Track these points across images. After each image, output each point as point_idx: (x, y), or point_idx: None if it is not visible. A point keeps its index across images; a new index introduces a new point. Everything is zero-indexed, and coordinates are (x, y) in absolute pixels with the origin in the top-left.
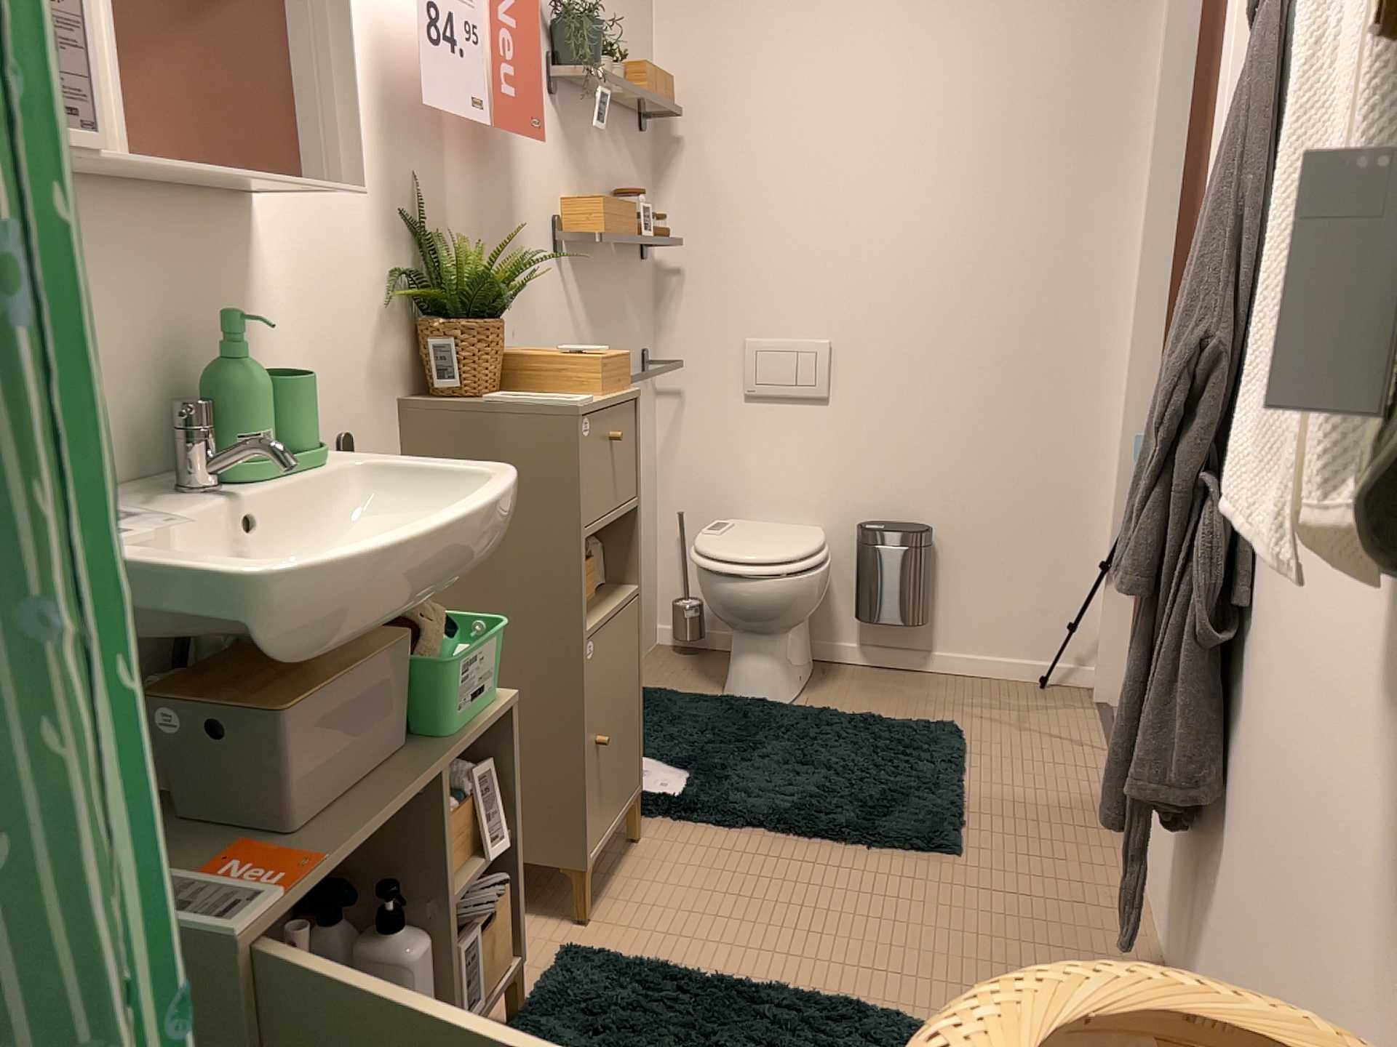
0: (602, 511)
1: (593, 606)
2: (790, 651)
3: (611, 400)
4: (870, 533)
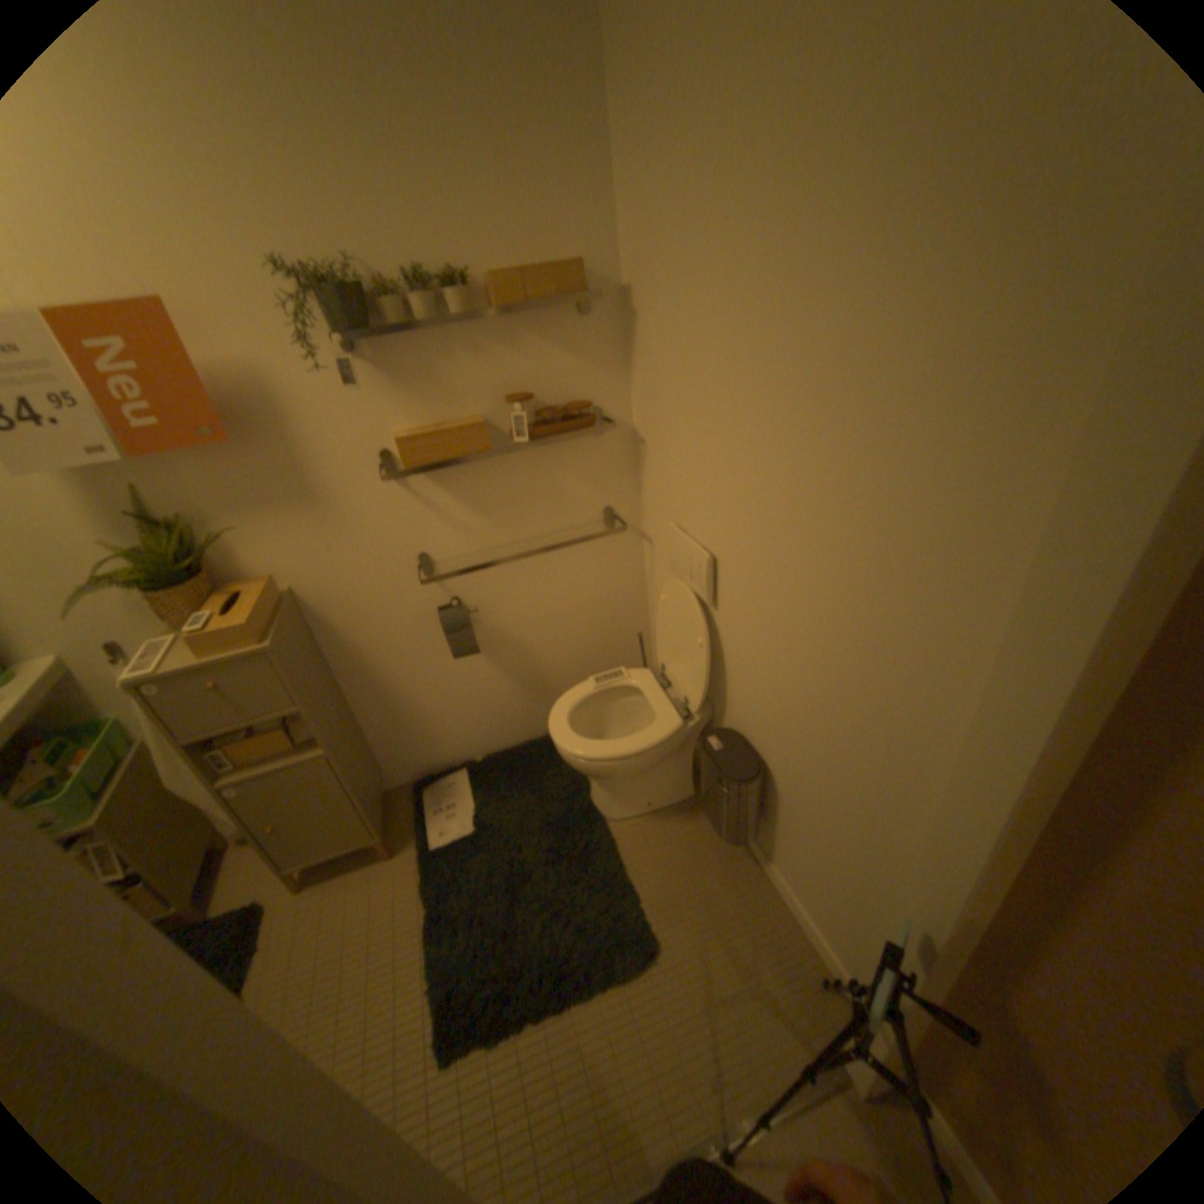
0: (206, 729)
1: (260, 762)
2: (623, 786)
3: (192, 664)
4: (703, 744)
